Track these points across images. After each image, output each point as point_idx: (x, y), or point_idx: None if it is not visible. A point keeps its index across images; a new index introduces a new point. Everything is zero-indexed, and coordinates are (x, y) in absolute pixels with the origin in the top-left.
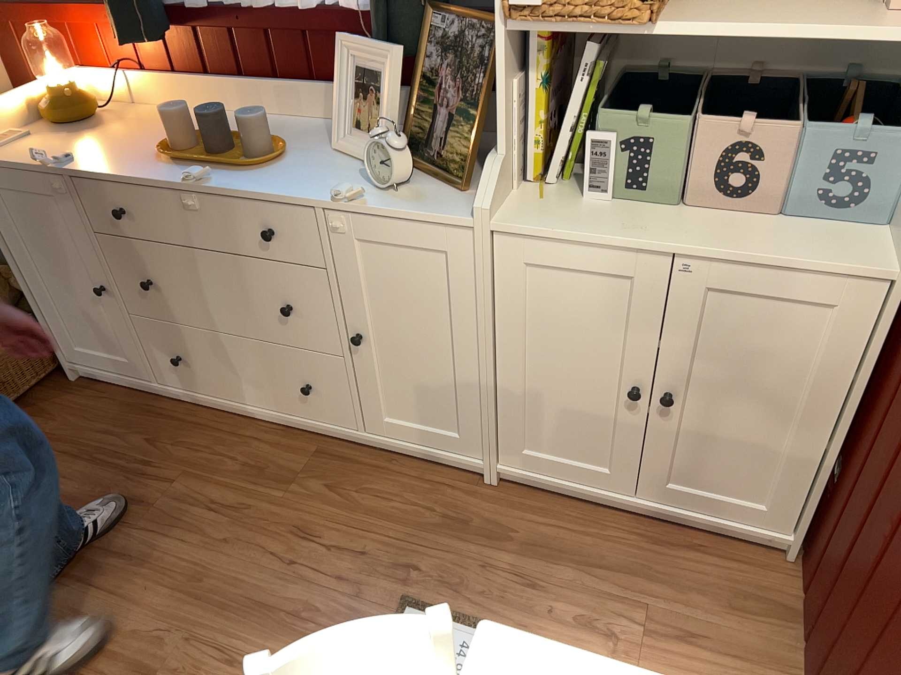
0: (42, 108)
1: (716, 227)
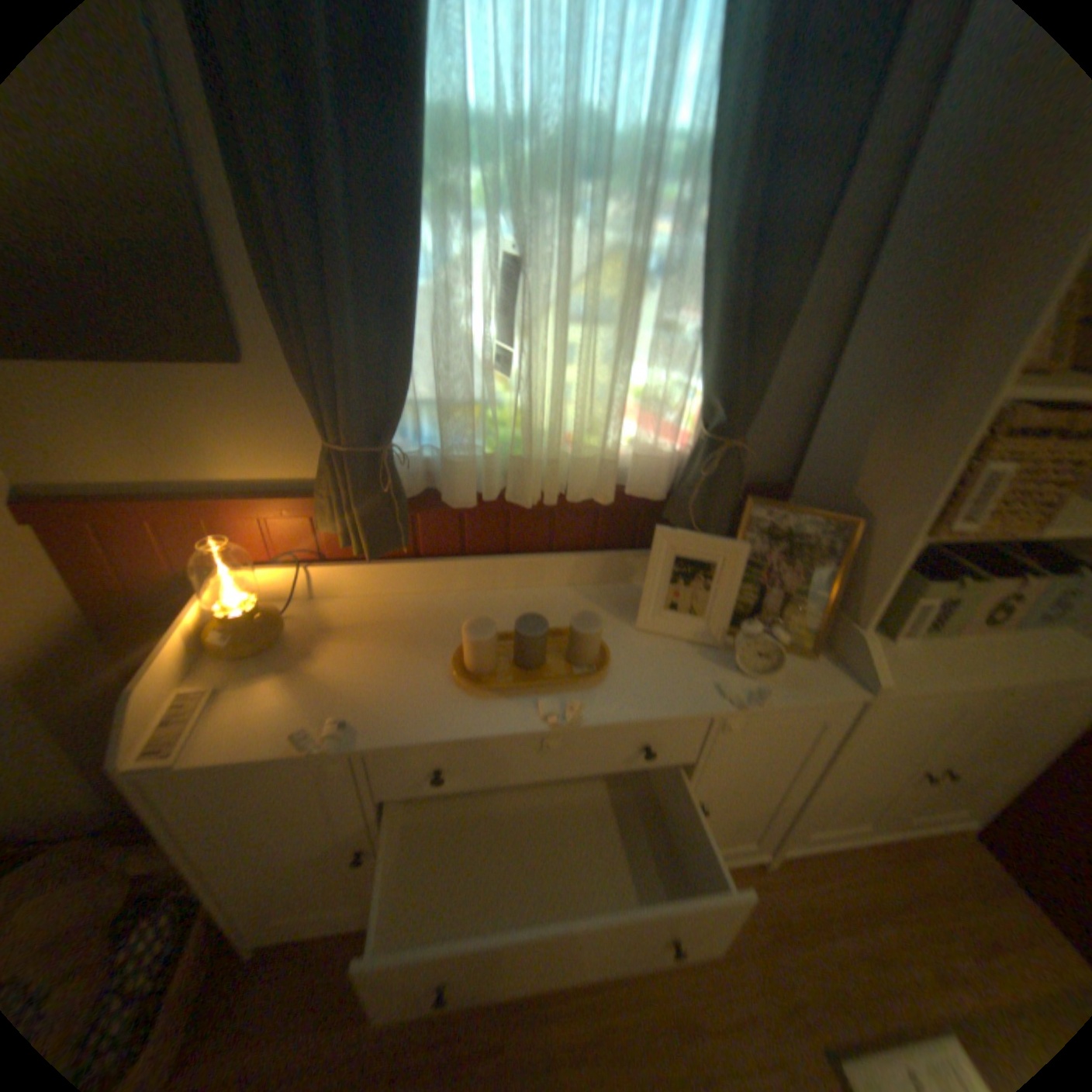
0: (215, 646)
1: (1004, 658)
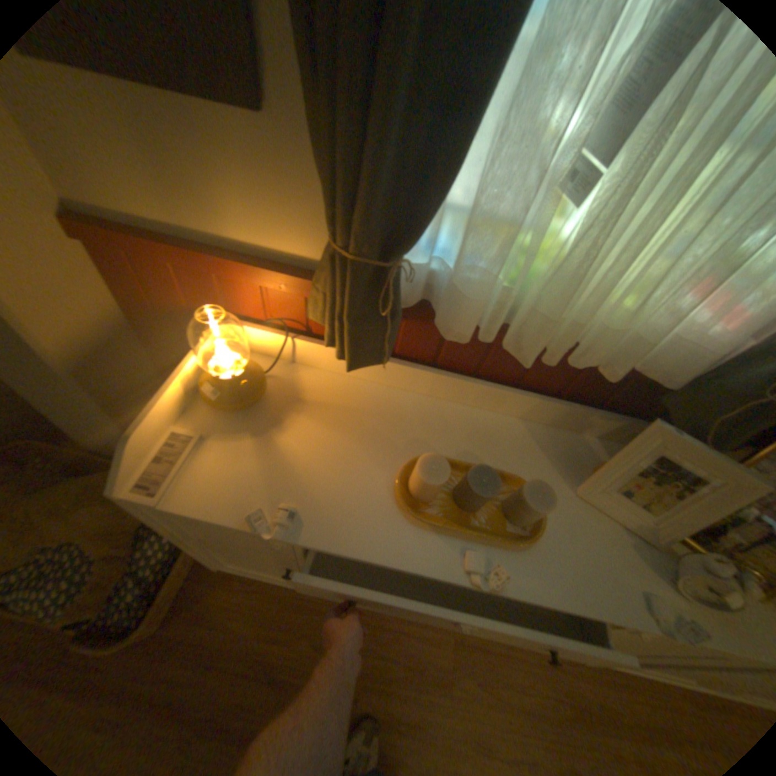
0: (210, 397)
1: None
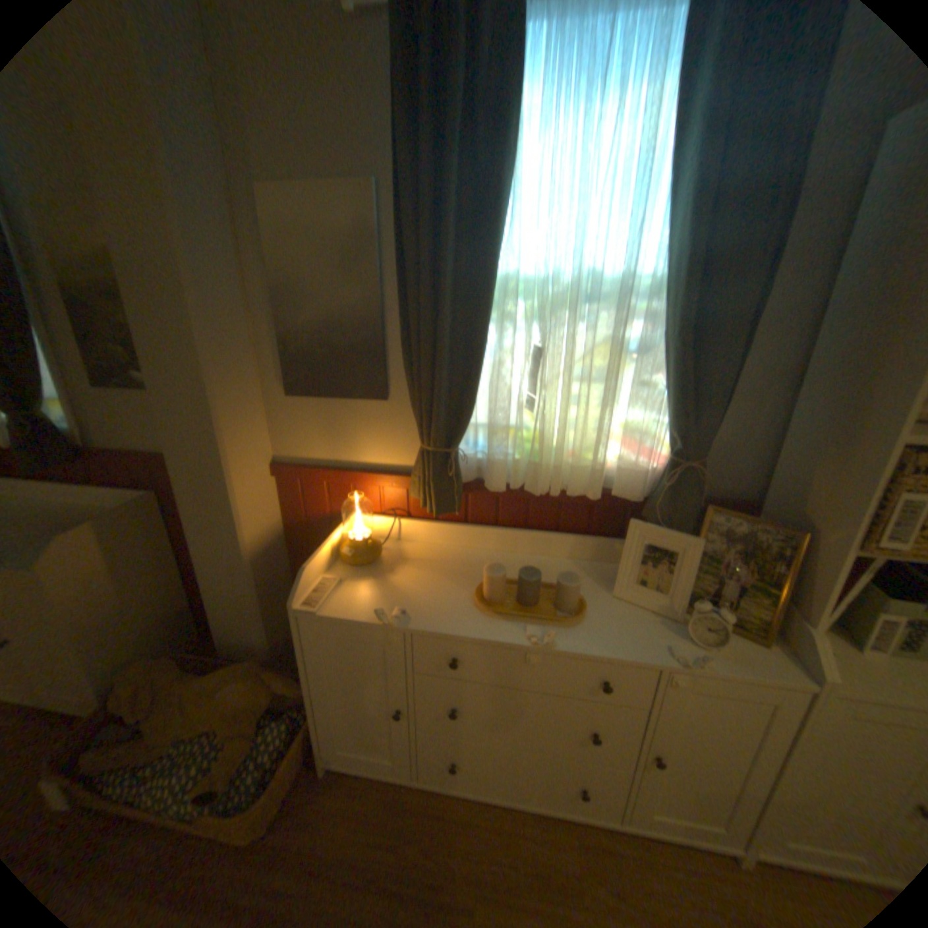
0: (345, 555)
1: None
